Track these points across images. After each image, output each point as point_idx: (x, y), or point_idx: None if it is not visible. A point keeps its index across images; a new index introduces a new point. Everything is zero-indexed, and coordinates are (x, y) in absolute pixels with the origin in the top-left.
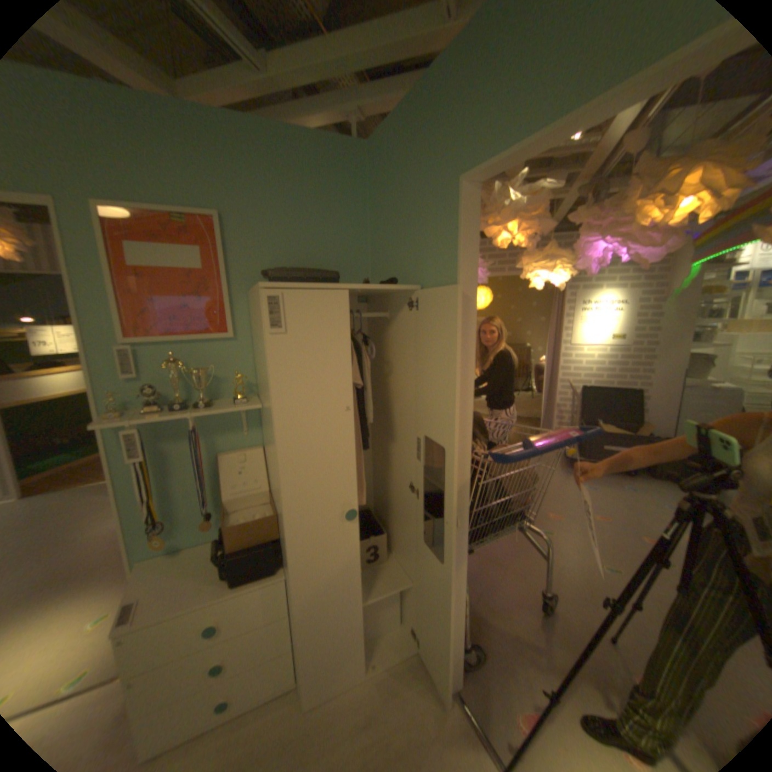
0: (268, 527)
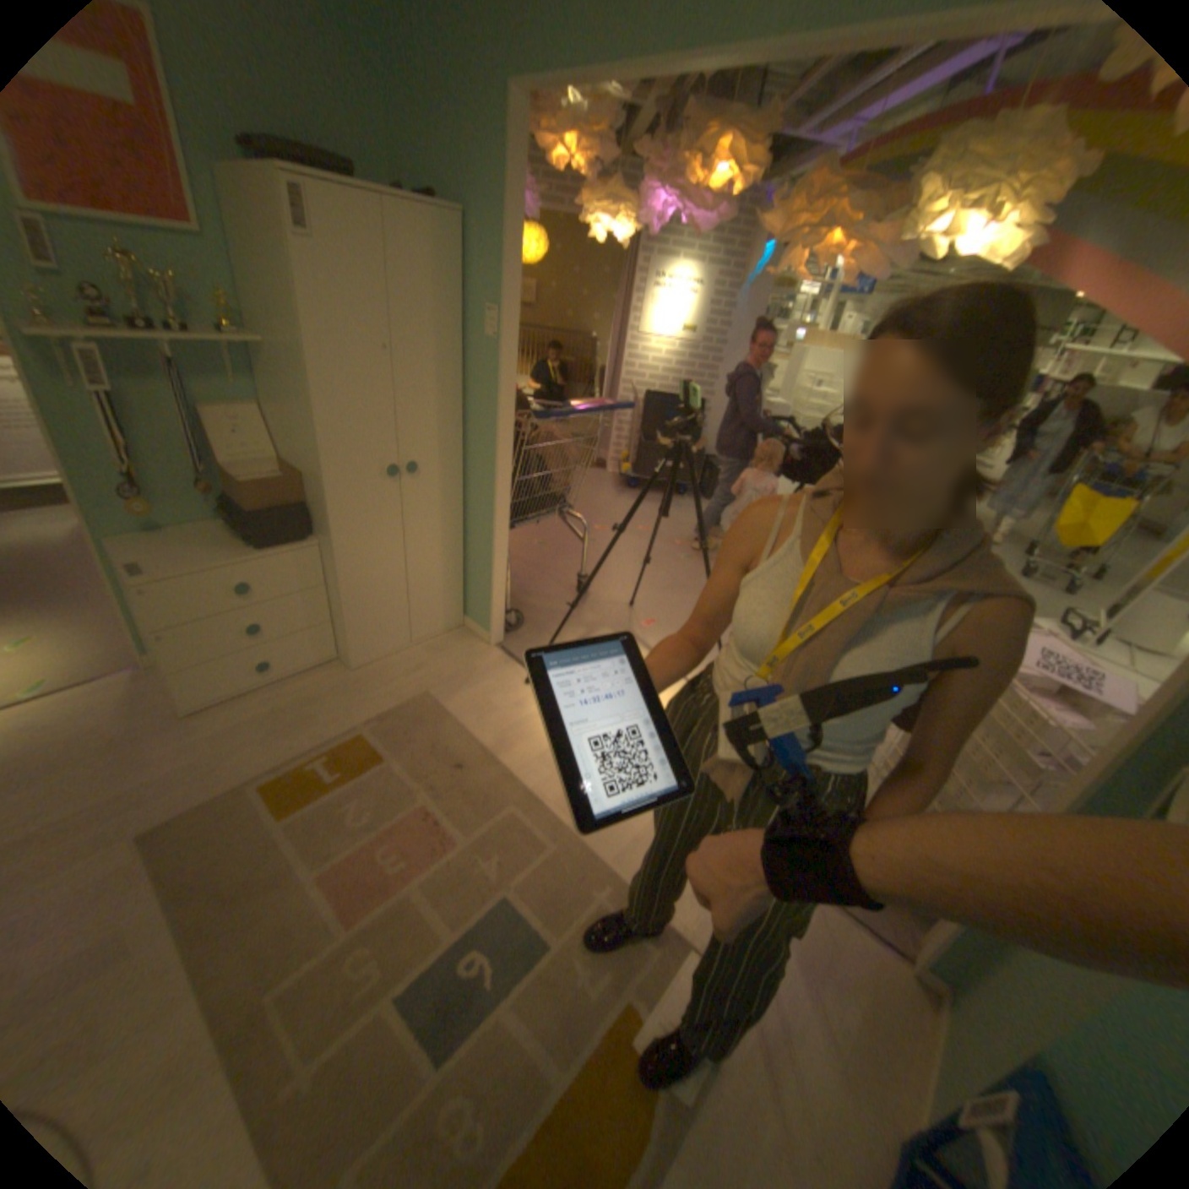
0: (293, 488)
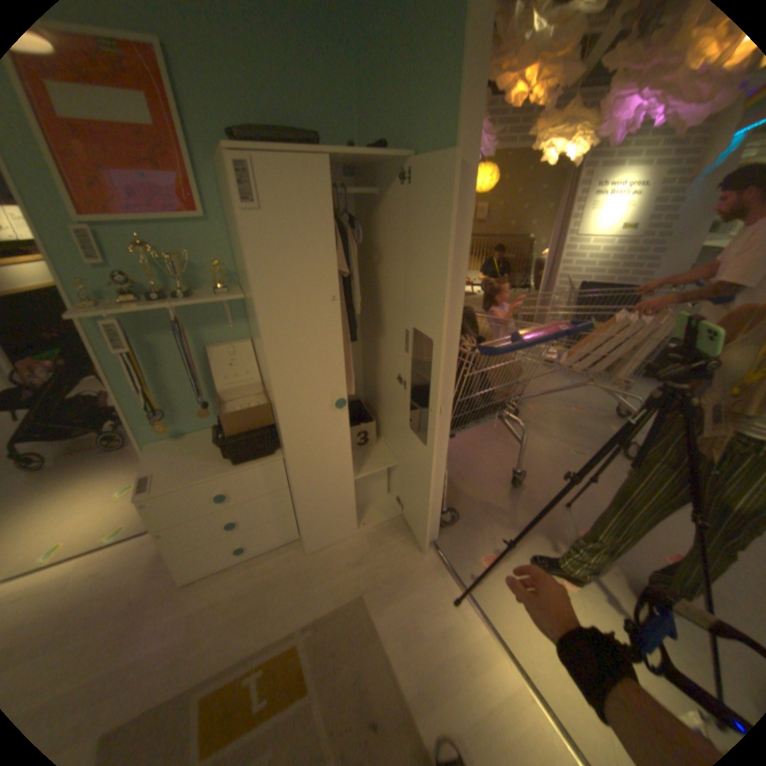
0: (263, 414)
